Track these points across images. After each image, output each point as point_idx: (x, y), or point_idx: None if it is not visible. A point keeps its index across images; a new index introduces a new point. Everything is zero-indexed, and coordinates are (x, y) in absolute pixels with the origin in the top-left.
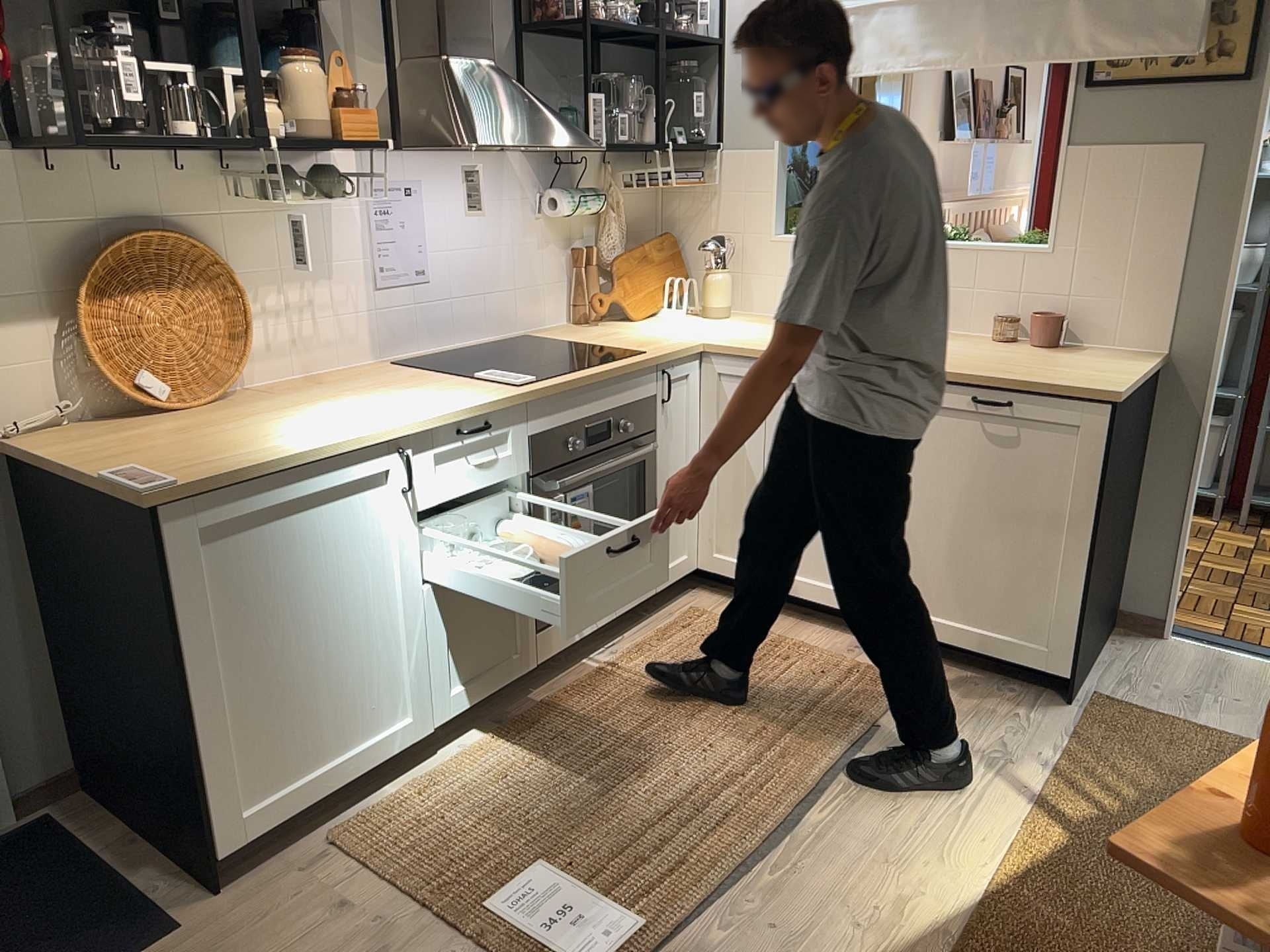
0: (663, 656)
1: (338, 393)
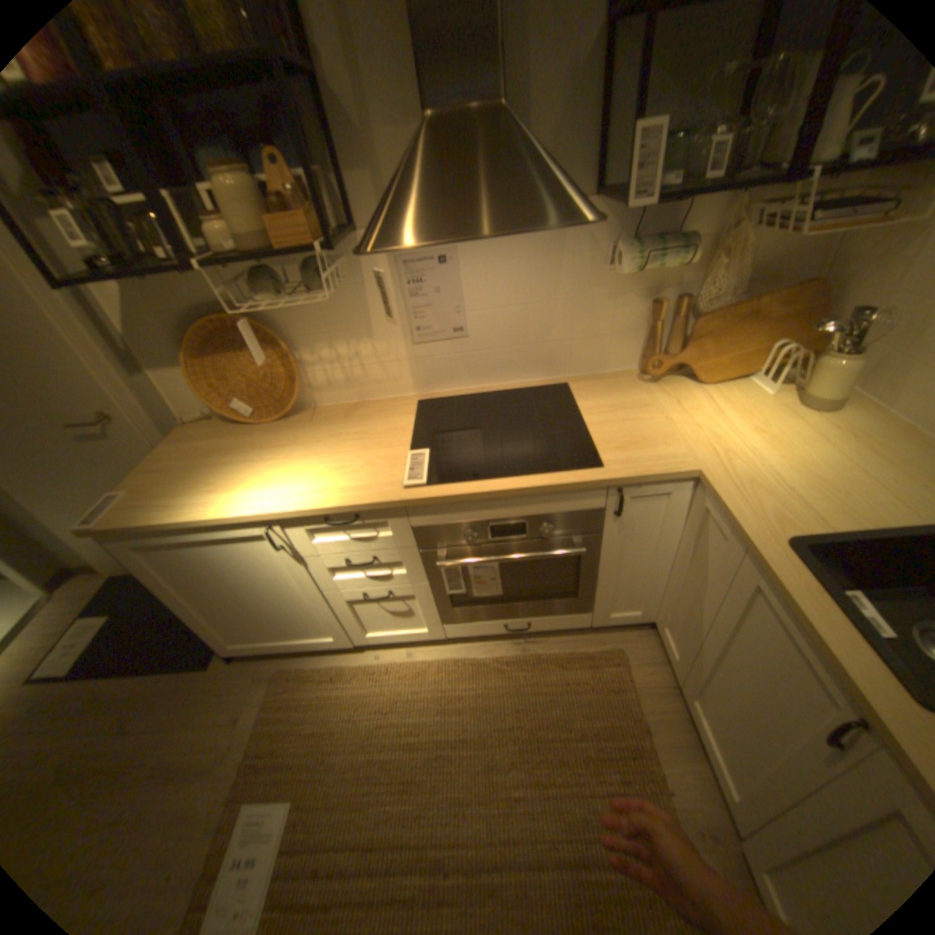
0: (542, 684)
1: (331, 435)
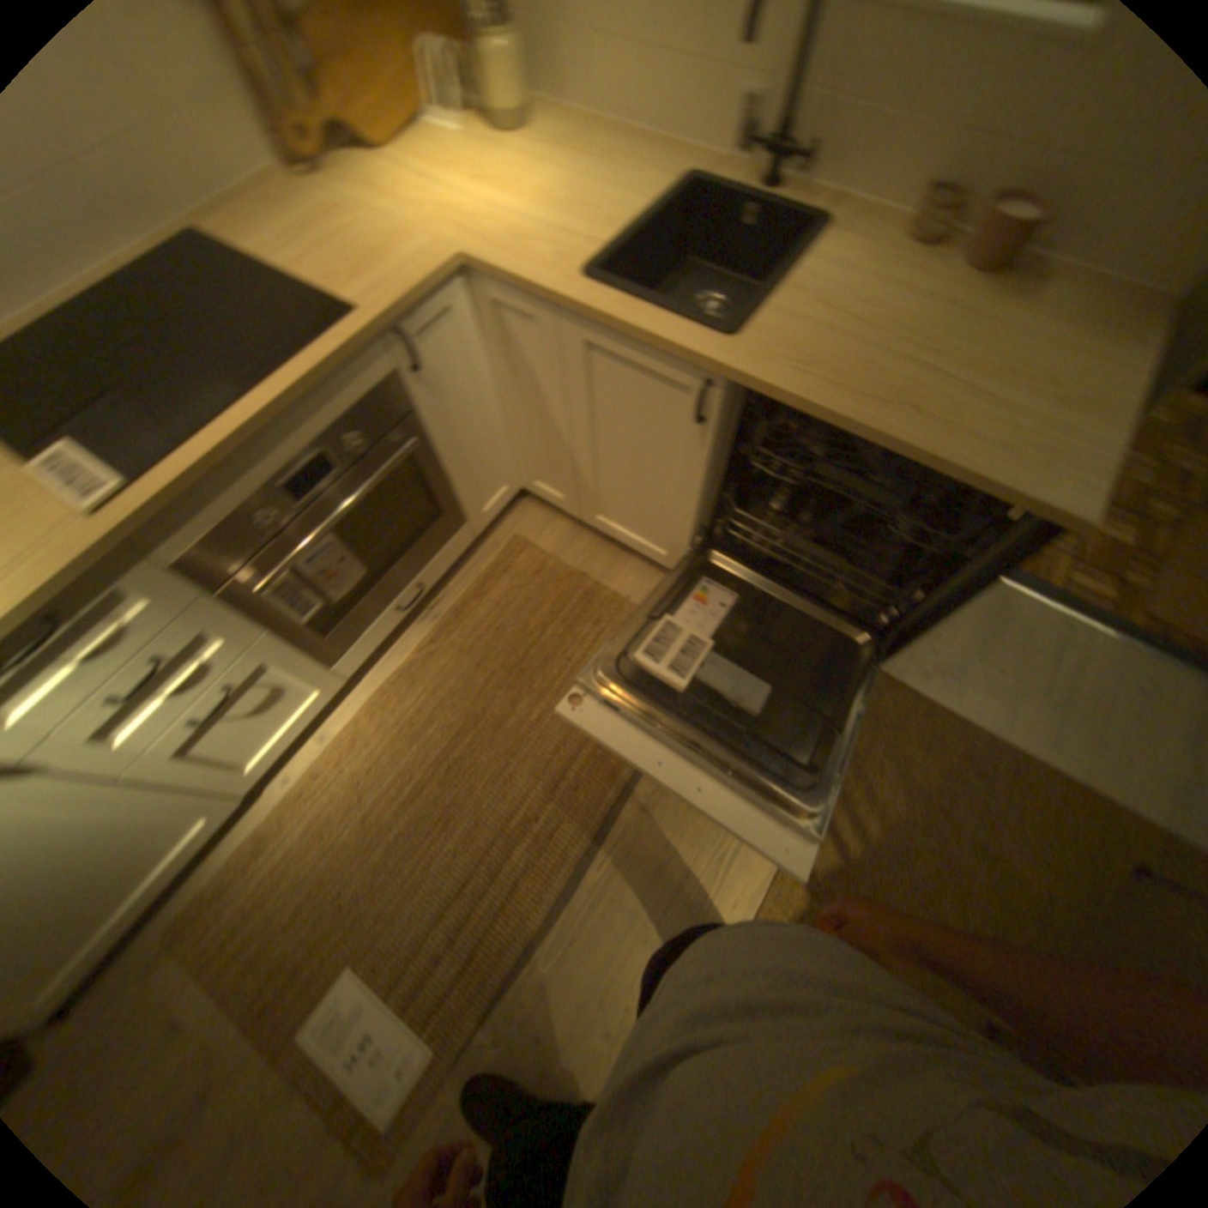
0: (479, 623)
1: None
